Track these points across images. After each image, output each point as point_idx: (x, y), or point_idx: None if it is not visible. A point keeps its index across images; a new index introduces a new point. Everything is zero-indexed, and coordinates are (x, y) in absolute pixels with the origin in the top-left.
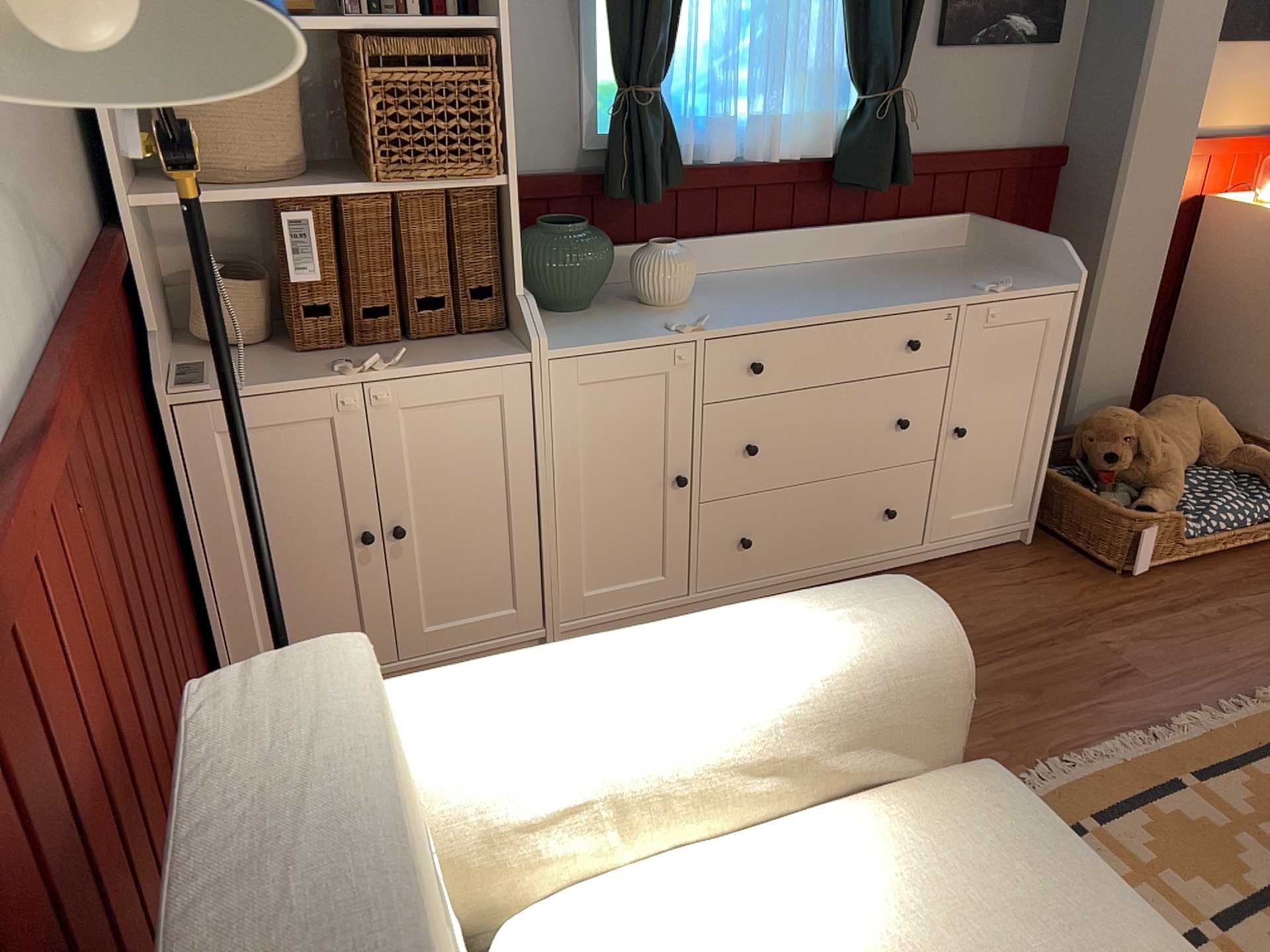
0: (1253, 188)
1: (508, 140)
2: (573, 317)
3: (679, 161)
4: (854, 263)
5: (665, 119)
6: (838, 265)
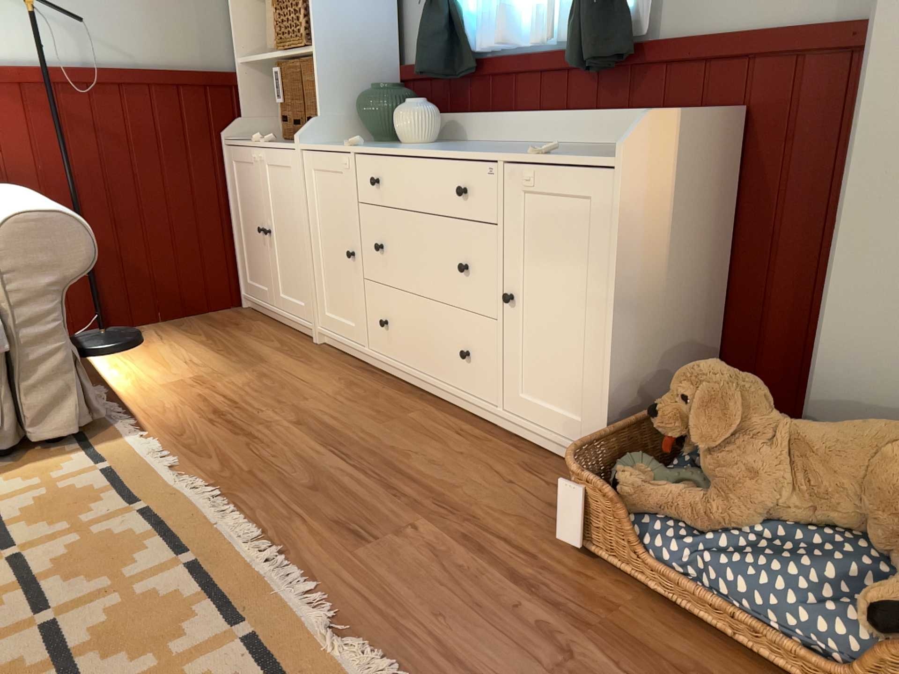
0: None
1: (313, 27)
2: (365, 144)
3: (470, 51)
4: (584, 146)
5: (452, 18)
6: (570, 146)
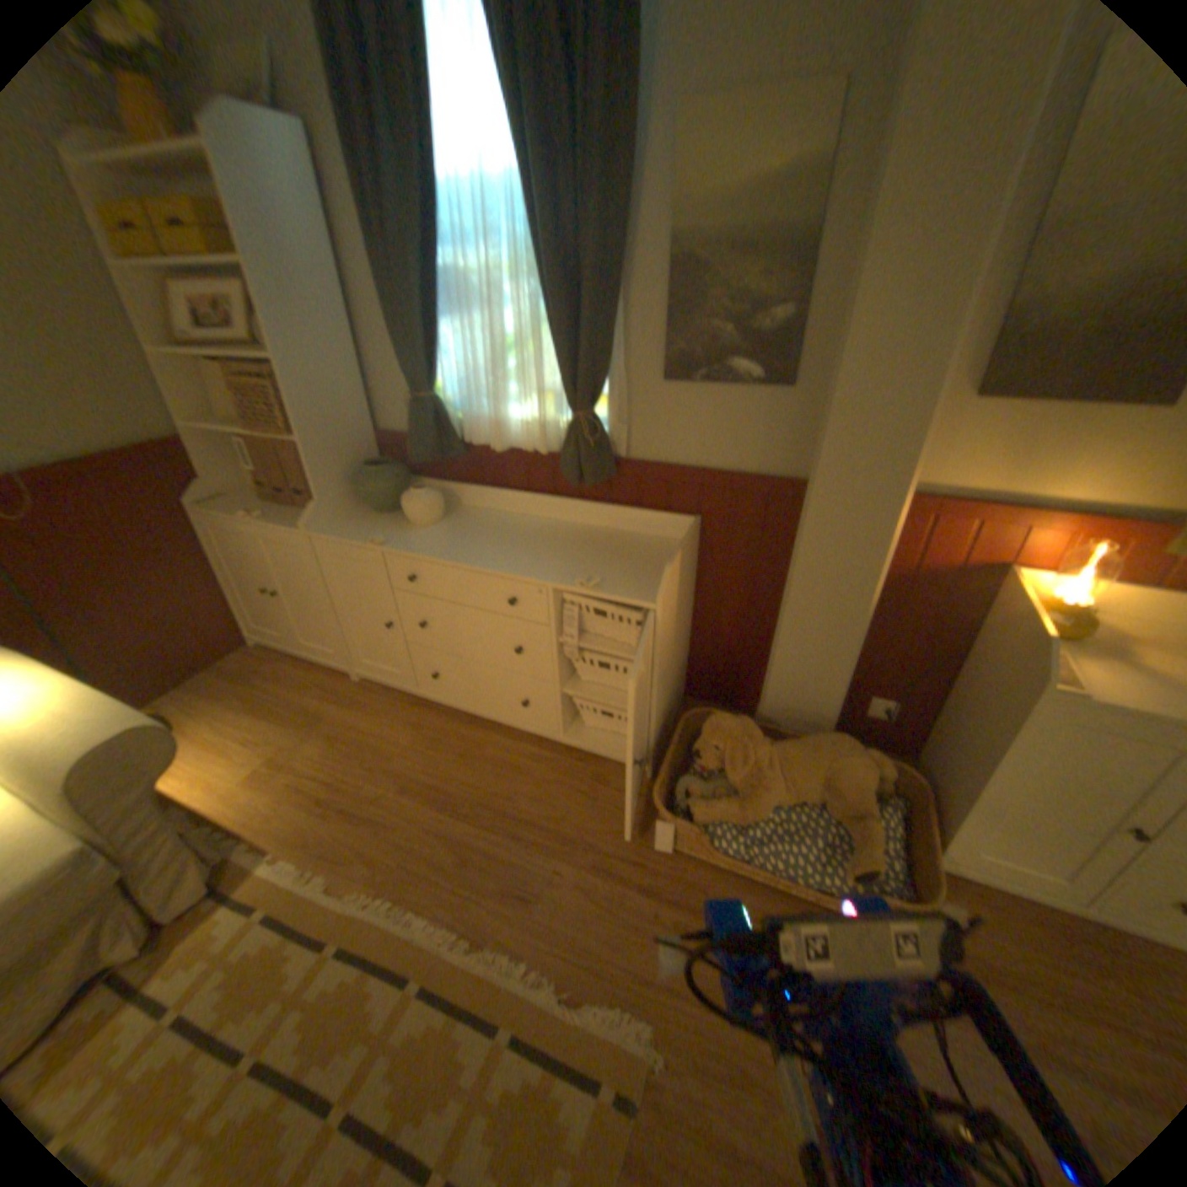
0: (1076, 577)
1: (292, 418)
2: (370, 517)
3: (460, 439)
4: (582, 531)
5: (440, 412)
6: (570, 529)
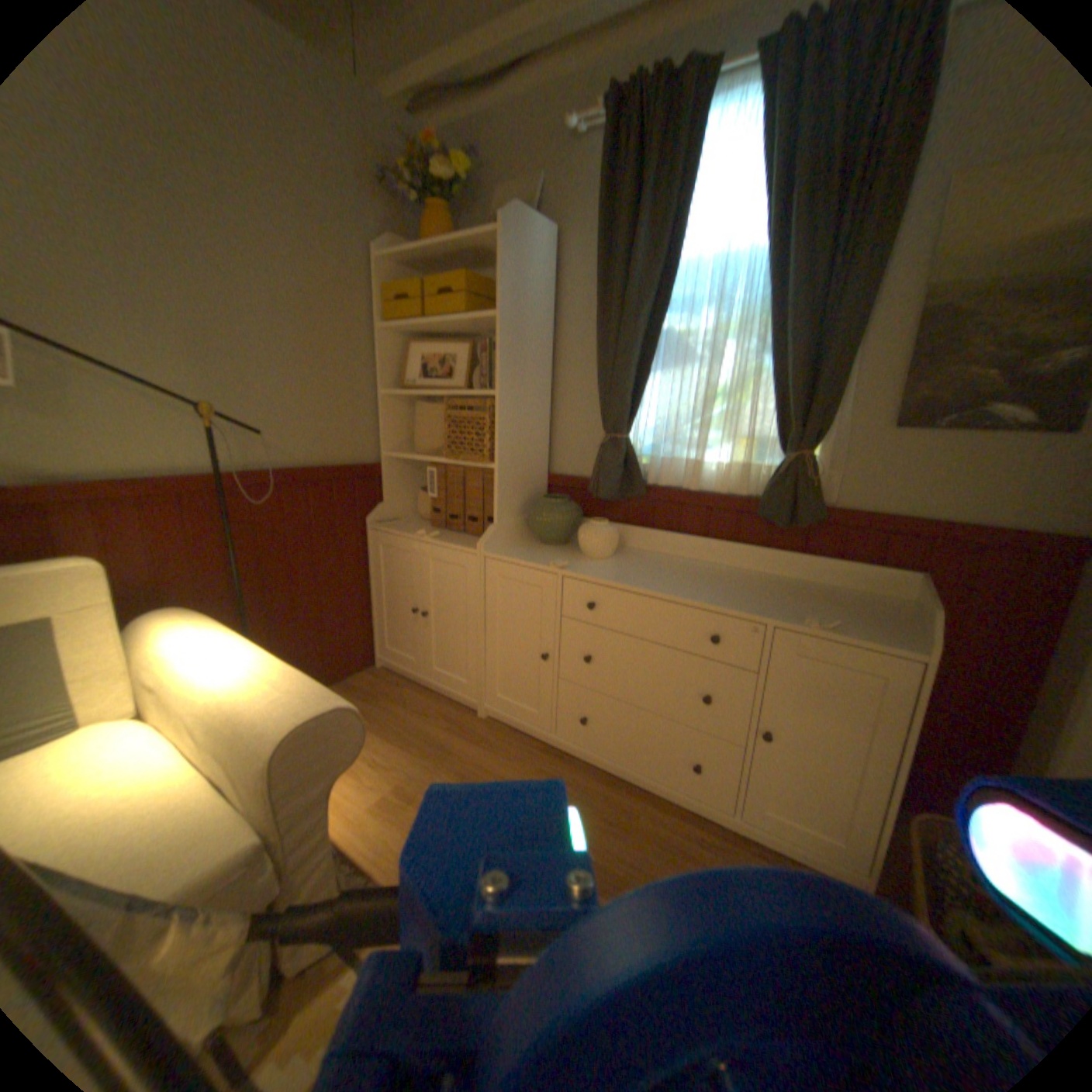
0: None
1: (498, 446)
2: (539, 546)
3: (644, 480)
4: (773, 579)
5: (631, 453)
6: (757, 576)
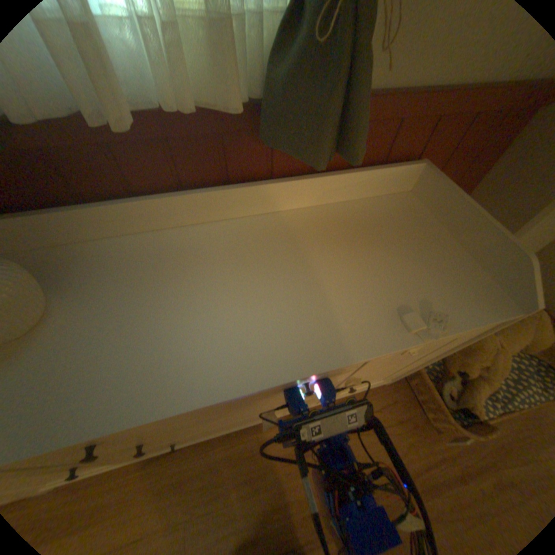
0: None
1: None
2: None
3: None
4: (292, 221)
5: None
6: (275, 224)
